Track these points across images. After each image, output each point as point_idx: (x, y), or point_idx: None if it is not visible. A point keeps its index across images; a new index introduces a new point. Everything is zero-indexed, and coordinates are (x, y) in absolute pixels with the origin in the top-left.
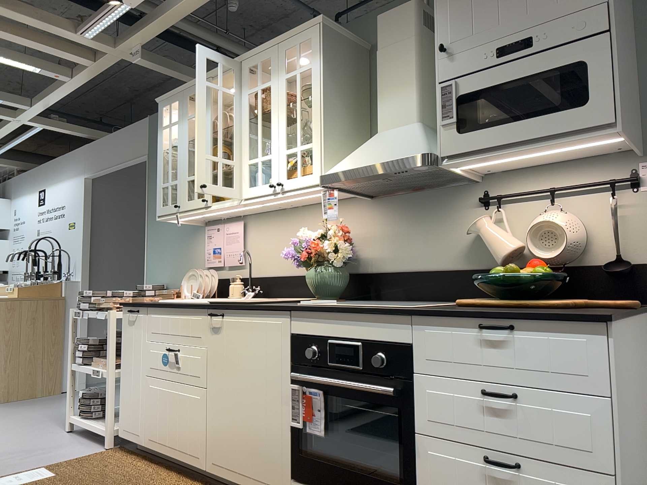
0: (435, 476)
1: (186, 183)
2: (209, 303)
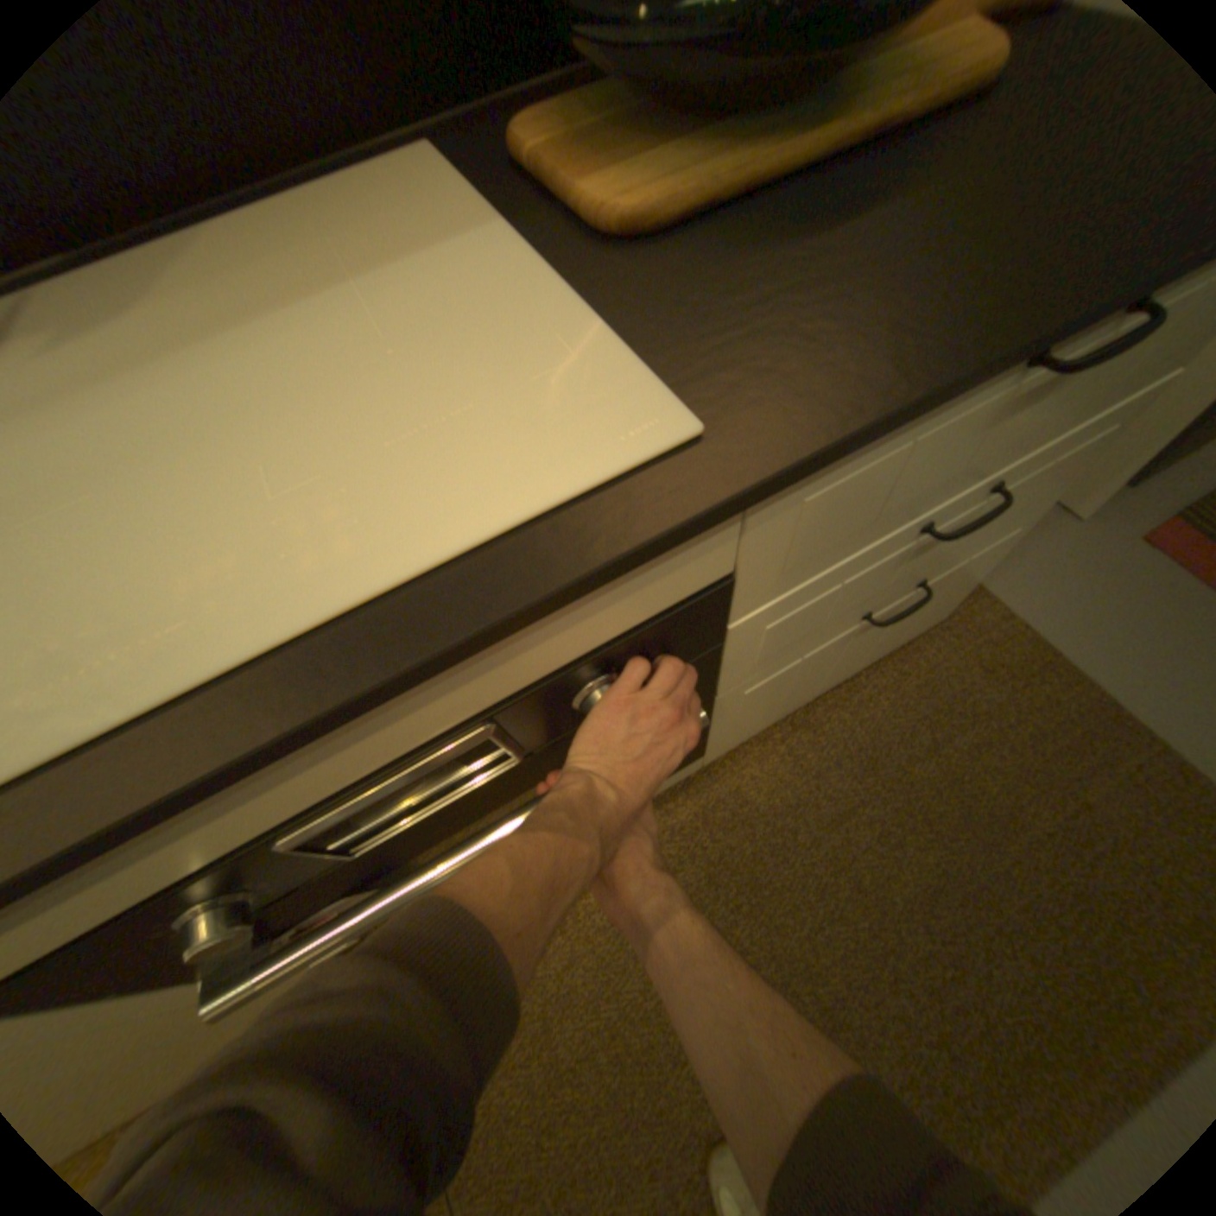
0: (753, 702)
1: None
2: None
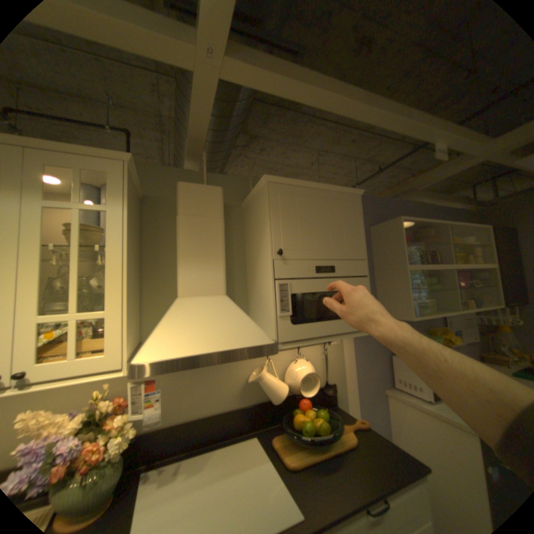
0: None
1: None
2: None
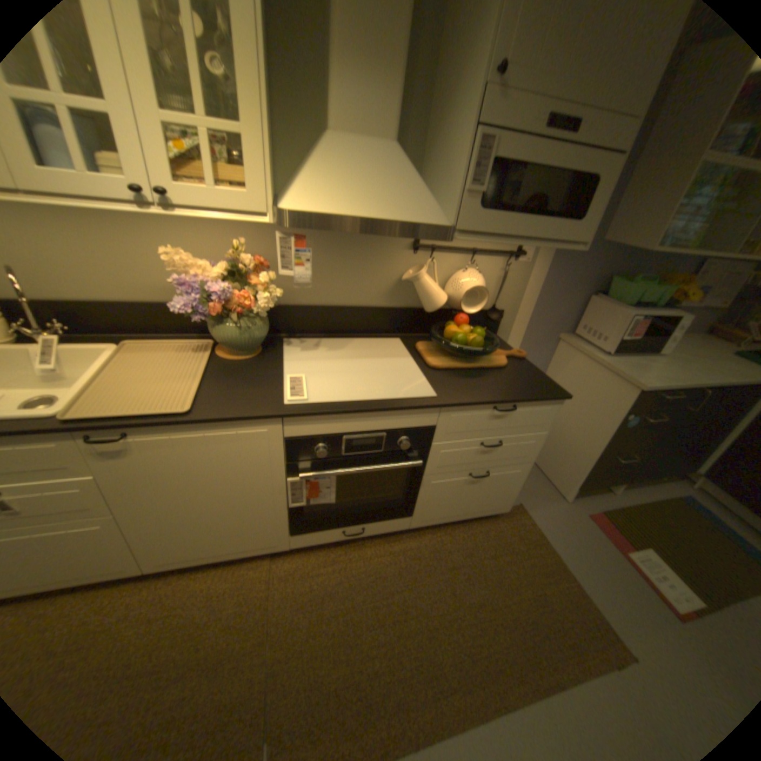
0: (433, 492)
1: None
2: (61, 417)
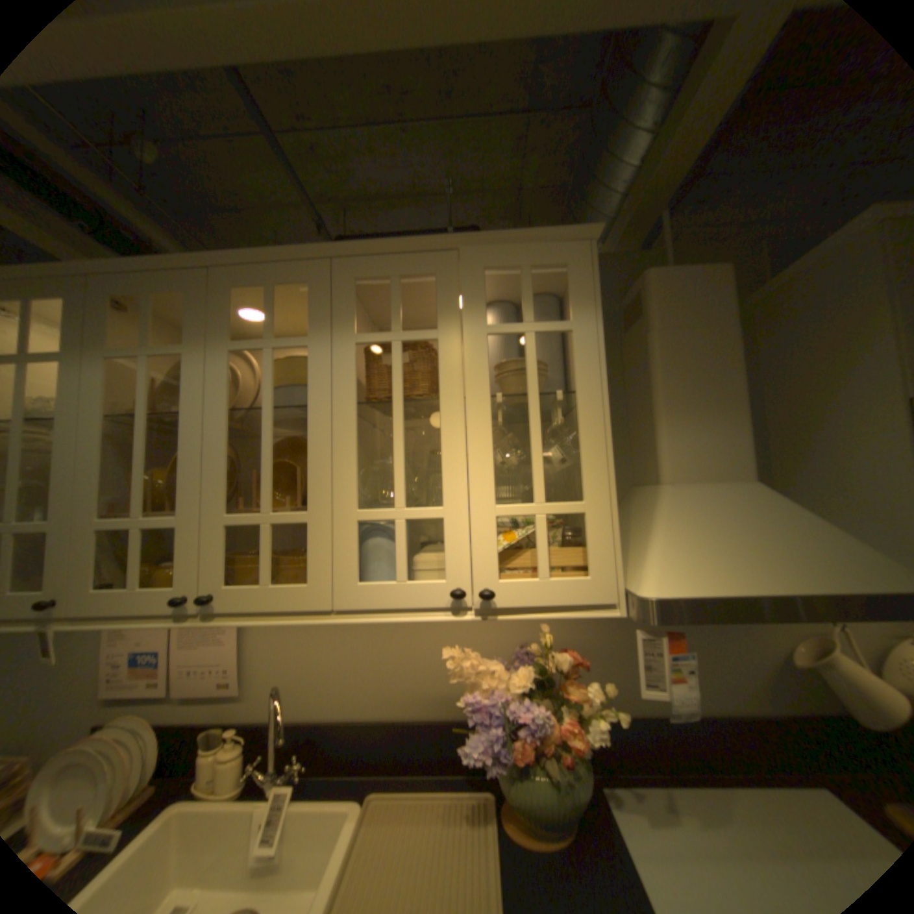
0: None
1: (89, 535)
2: None
